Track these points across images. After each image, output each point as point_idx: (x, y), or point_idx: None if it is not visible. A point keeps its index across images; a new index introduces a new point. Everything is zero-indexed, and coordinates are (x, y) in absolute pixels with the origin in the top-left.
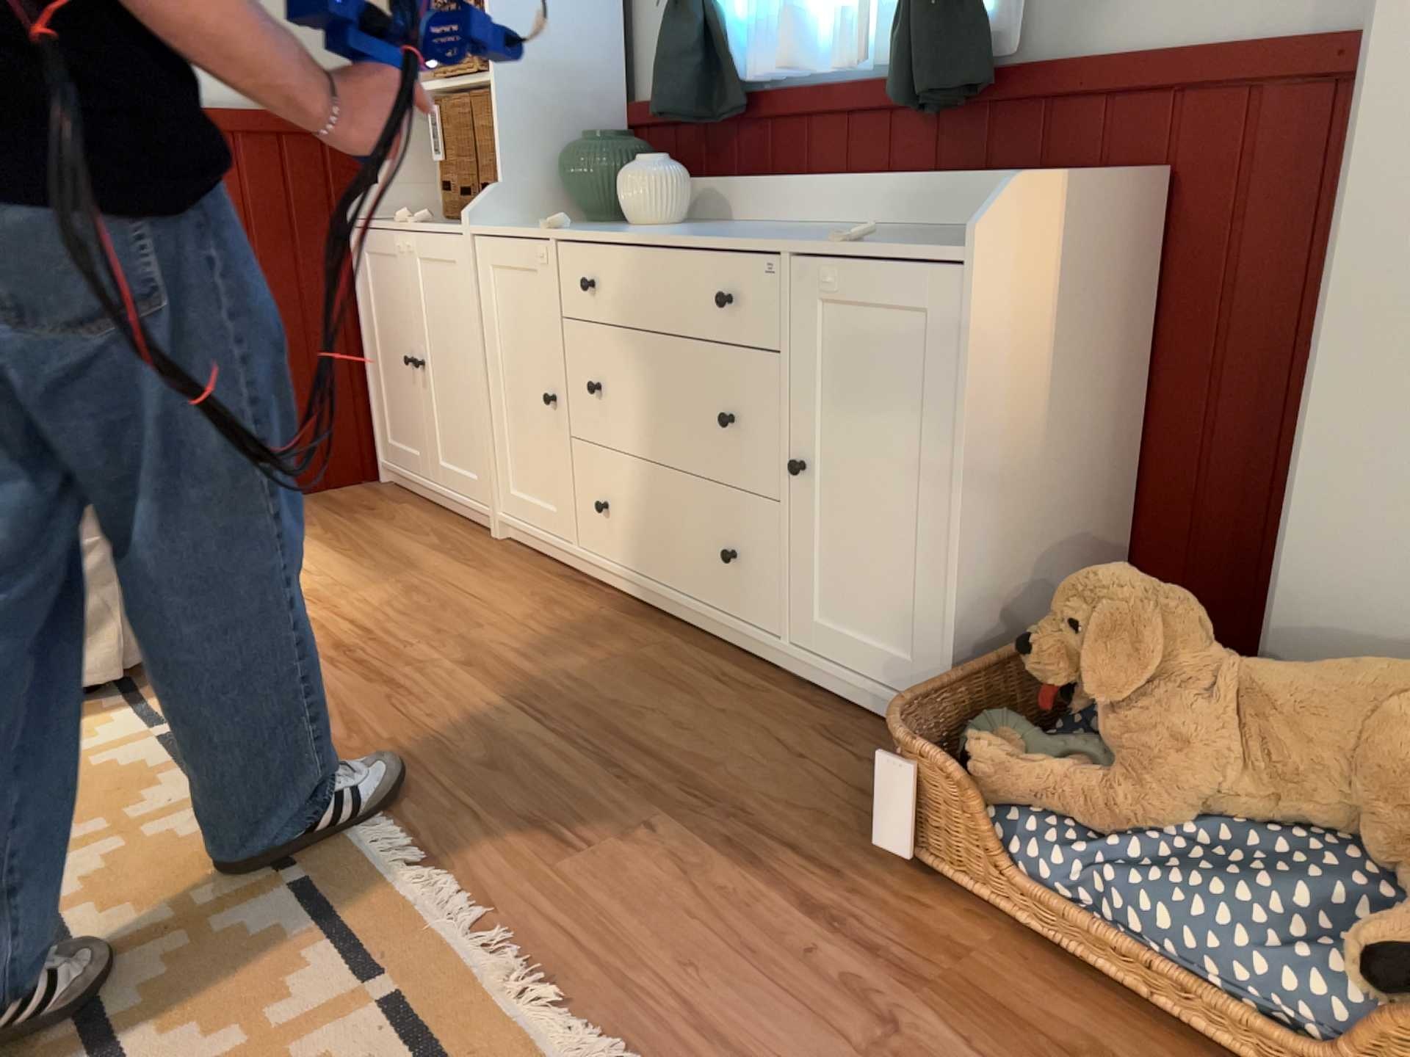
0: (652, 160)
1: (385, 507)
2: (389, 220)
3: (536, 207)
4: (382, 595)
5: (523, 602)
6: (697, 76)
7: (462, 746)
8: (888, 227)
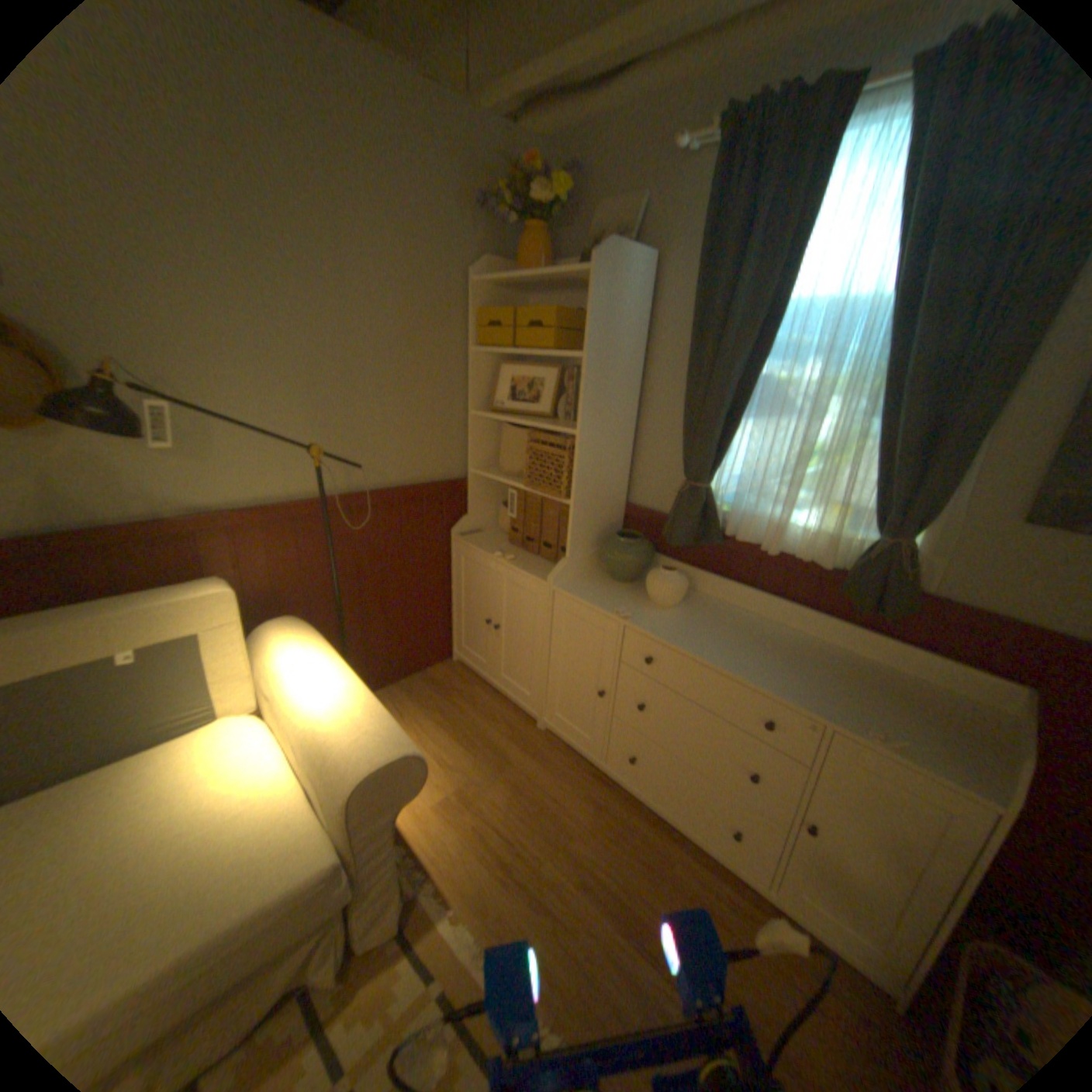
0: (667, 566)
1: (466, 689)
2: (472, 531)
3: (583, 565)
4: (502, 797)
5: (585, 806)
6: (700, 526)
7: (624, 1003)
8: (819, 640)
